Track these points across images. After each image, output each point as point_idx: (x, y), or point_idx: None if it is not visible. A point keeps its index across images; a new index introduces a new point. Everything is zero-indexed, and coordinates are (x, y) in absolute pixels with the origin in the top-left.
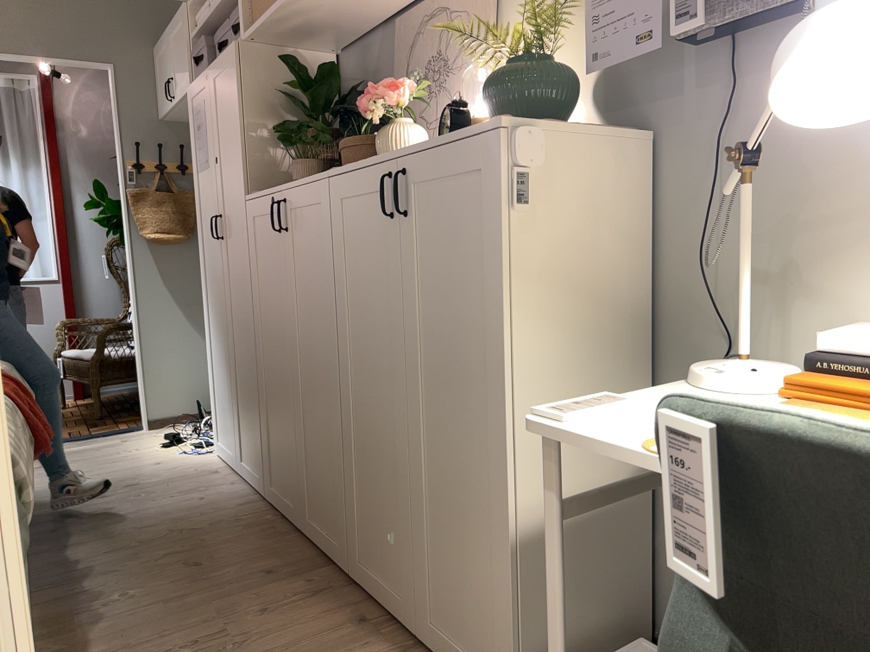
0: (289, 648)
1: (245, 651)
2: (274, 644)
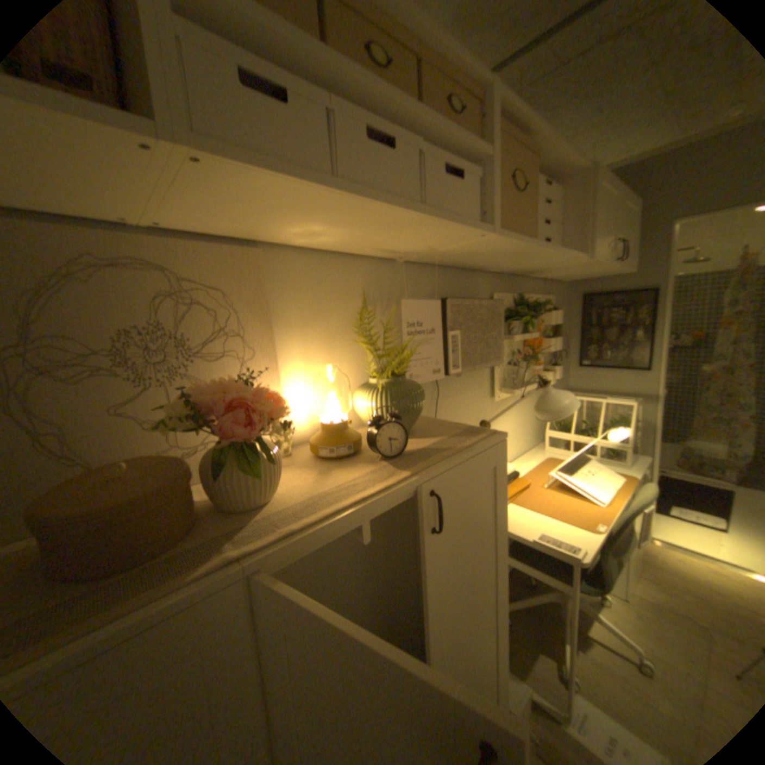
0: None
1: None
2: None
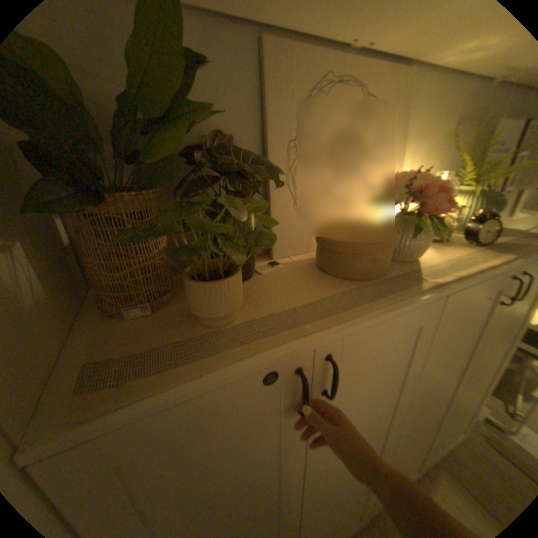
0: None
1: None
2: None
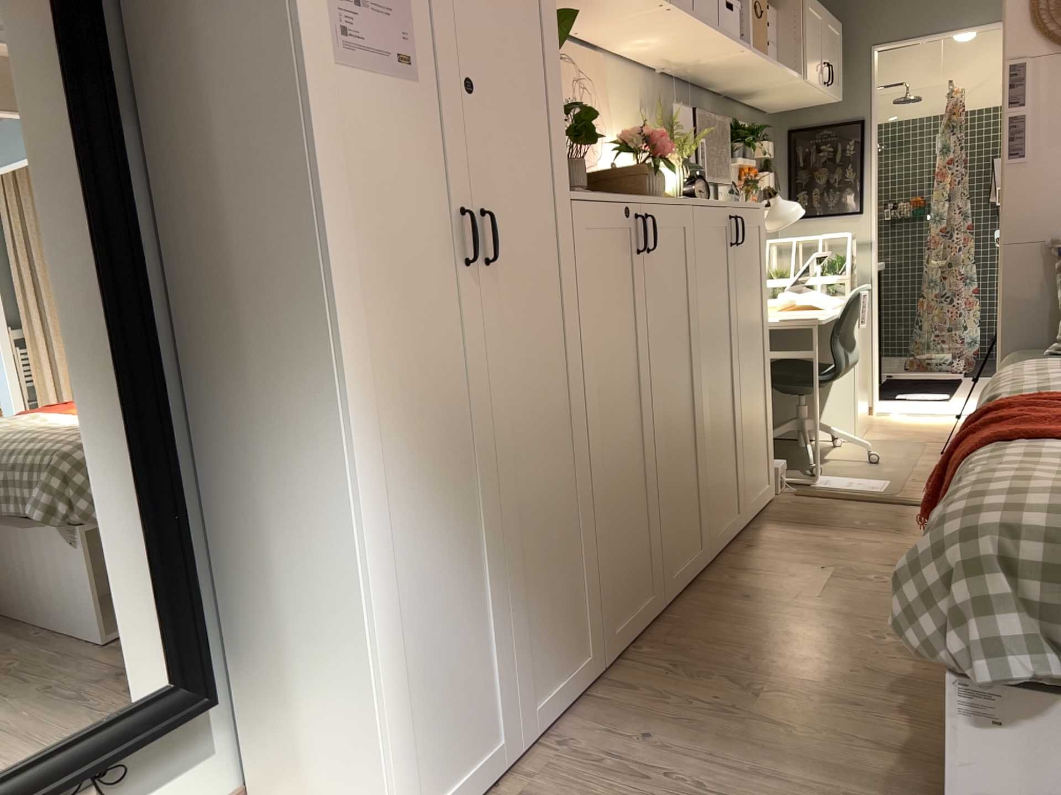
0: (807, 555)
1: (832, 565)
2: (812, 560)
